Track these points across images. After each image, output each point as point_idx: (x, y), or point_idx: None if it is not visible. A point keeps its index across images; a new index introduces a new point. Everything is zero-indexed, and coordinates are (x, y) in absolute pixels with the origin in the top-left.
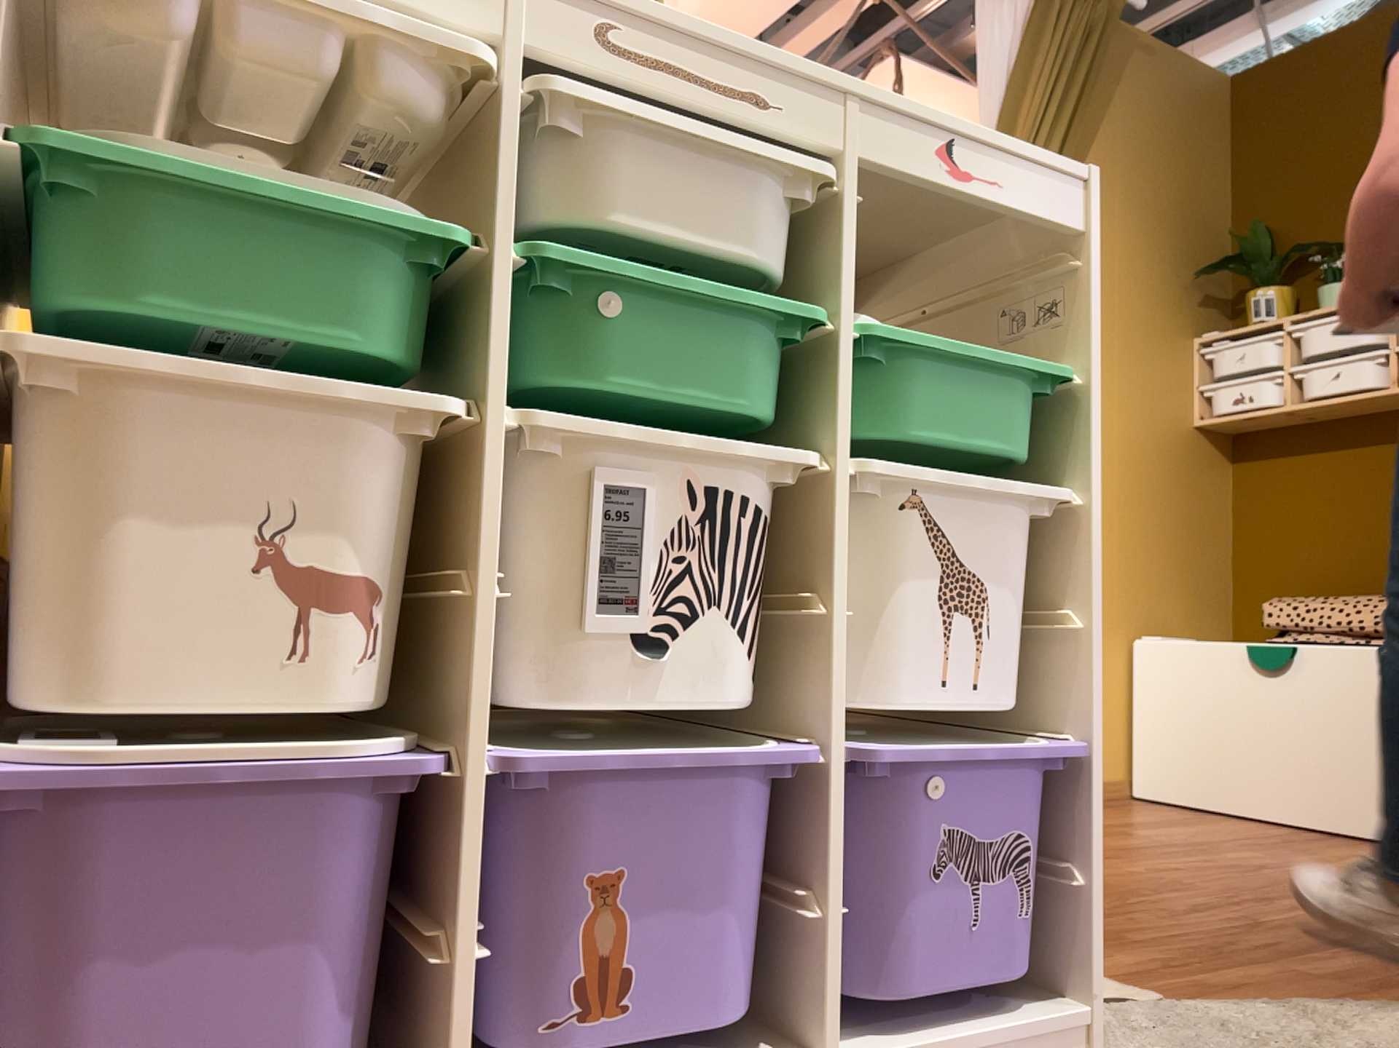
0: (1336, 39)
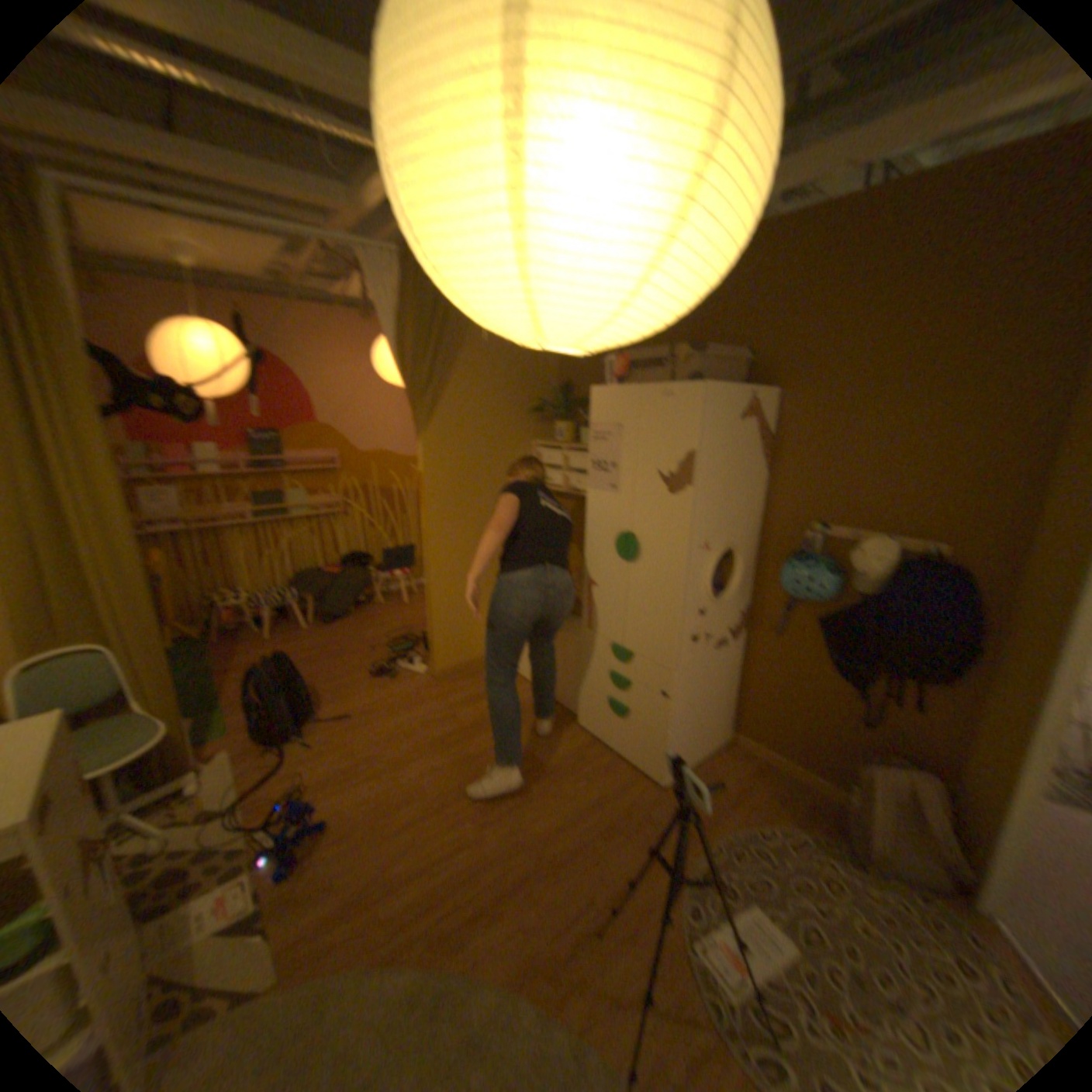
0: None
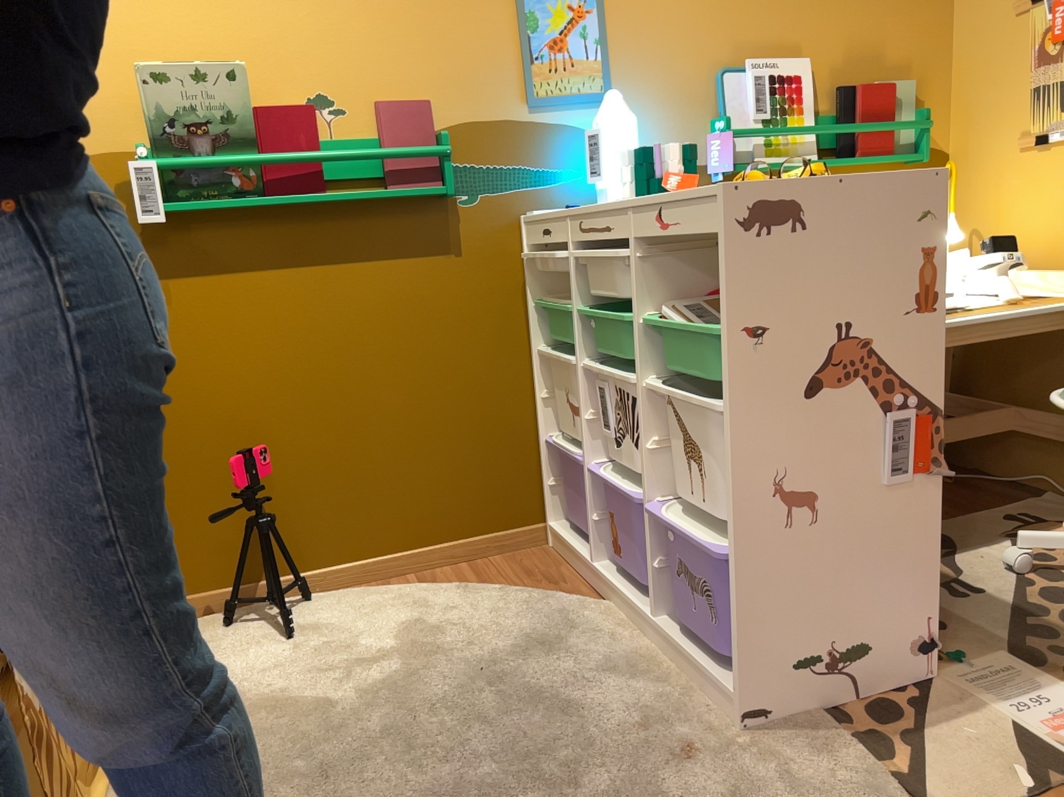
0: None
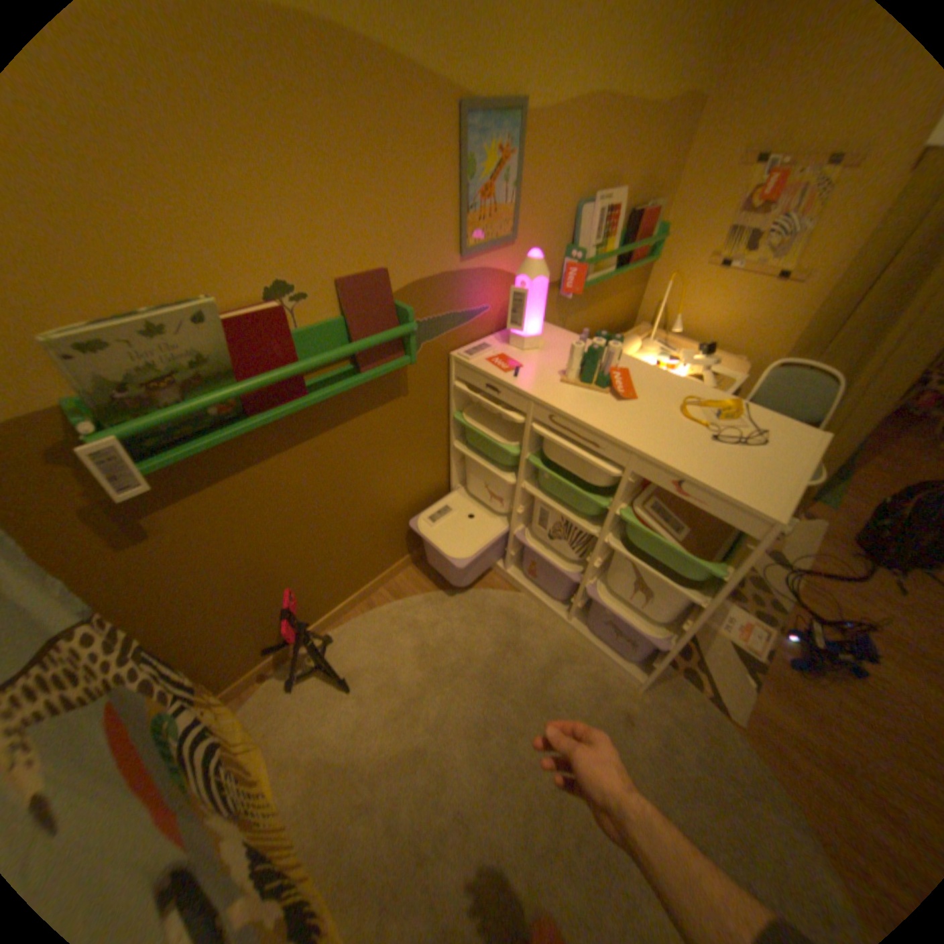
0: None
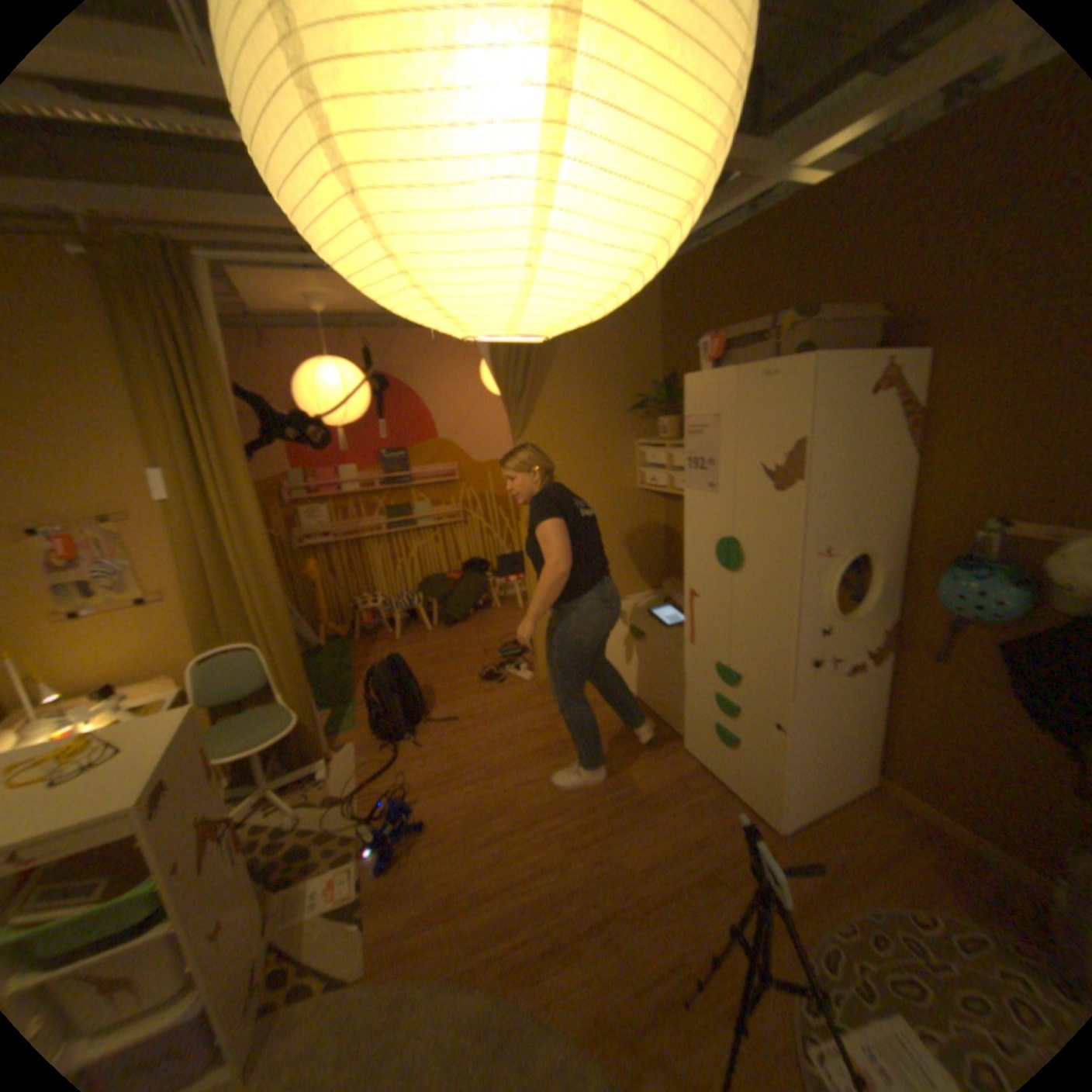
0: (709, 245)
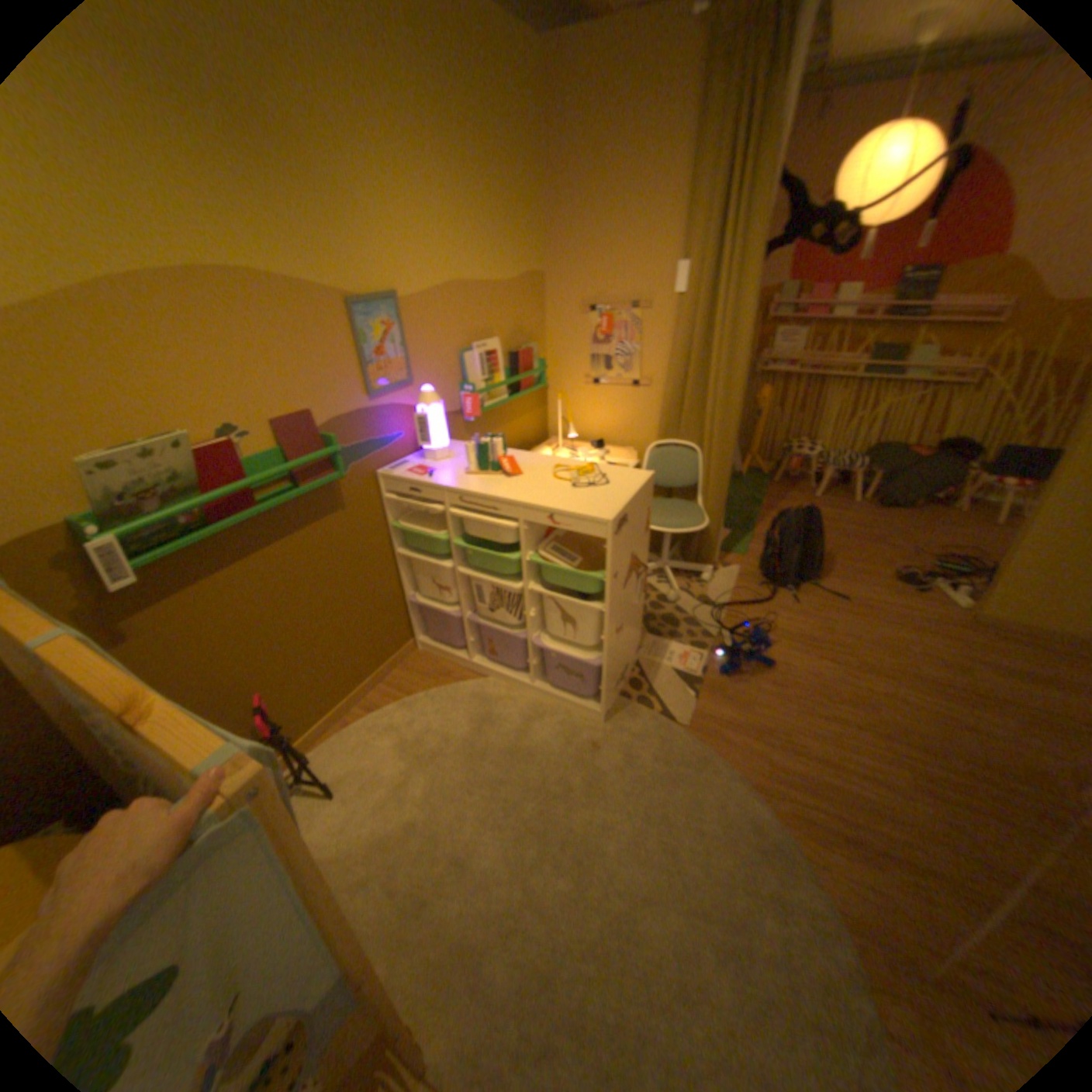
0: None
